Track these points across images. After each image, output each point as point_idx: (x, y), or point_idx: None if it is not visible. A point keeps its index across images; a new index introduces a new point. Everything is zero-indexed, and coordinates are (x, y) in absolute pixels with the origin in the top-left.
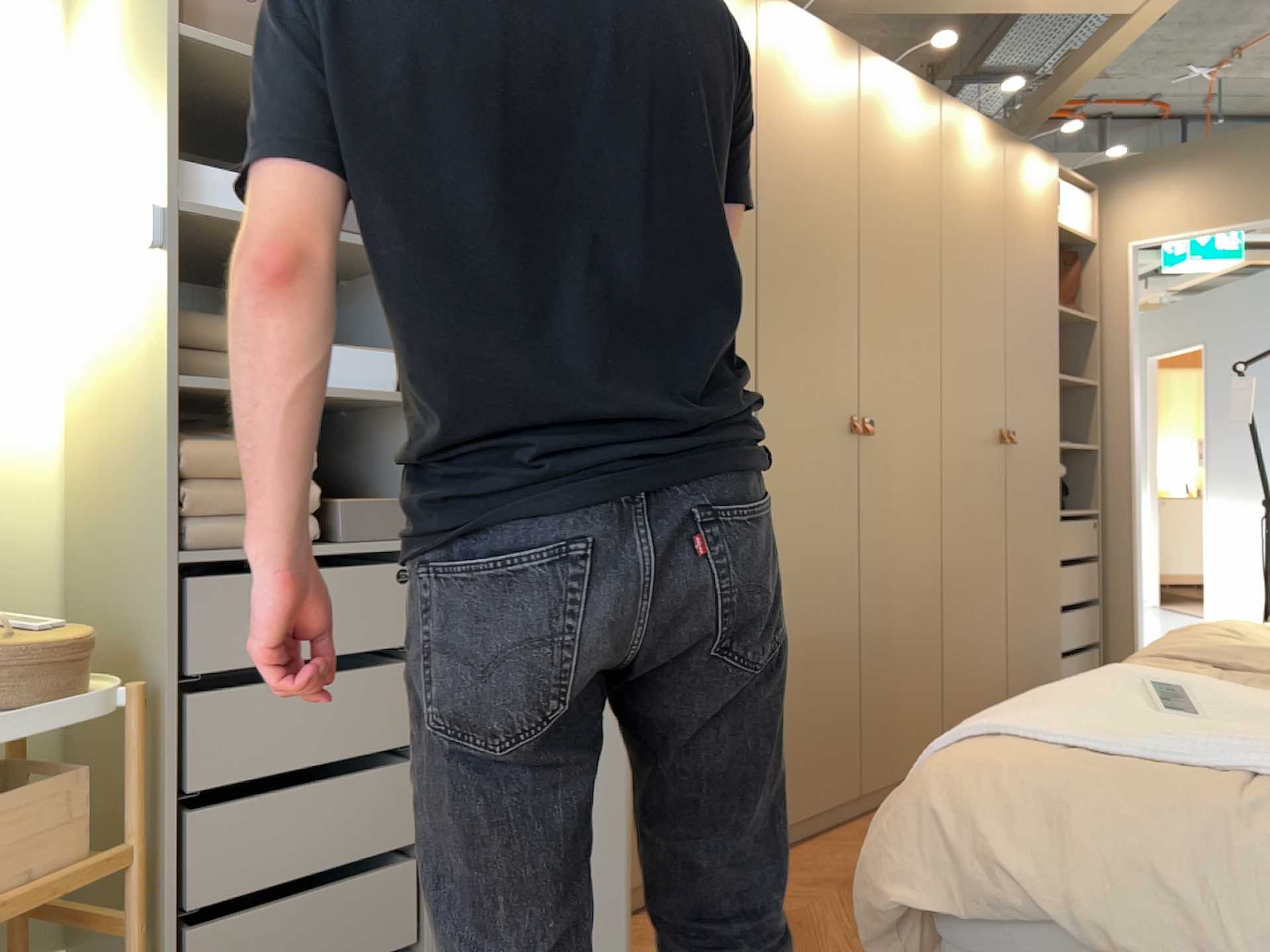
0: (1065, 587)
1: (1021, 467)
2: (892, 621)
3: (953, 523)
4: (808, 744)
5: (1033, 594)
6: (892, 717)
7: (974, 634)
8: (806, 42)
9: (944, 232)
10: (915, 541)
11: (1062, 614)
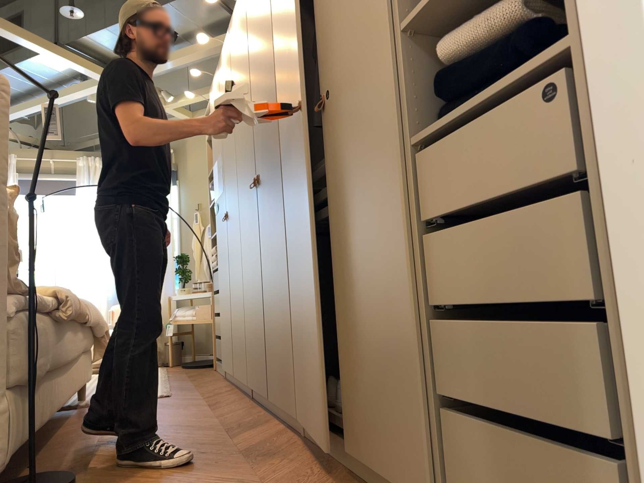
0: (429, 269)
1: (335, 131)
2: (272, 294)
3: (291, 220)
4: (256, 349)
5: (359, 280)
6: (276, 355)
7: (308, 314)
8: (238, 27)
9: (274, 13)
10: (277, 240)
11: (427, 317)
